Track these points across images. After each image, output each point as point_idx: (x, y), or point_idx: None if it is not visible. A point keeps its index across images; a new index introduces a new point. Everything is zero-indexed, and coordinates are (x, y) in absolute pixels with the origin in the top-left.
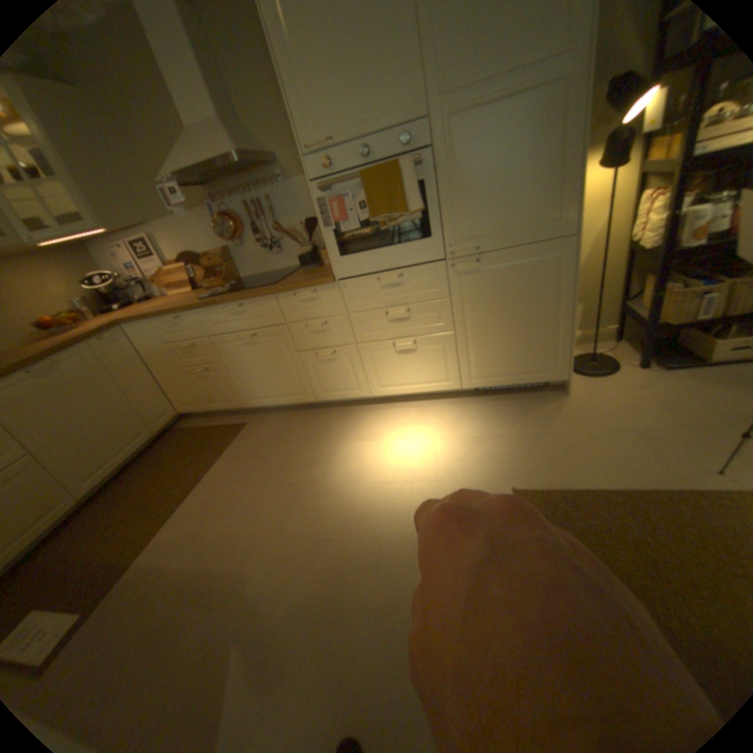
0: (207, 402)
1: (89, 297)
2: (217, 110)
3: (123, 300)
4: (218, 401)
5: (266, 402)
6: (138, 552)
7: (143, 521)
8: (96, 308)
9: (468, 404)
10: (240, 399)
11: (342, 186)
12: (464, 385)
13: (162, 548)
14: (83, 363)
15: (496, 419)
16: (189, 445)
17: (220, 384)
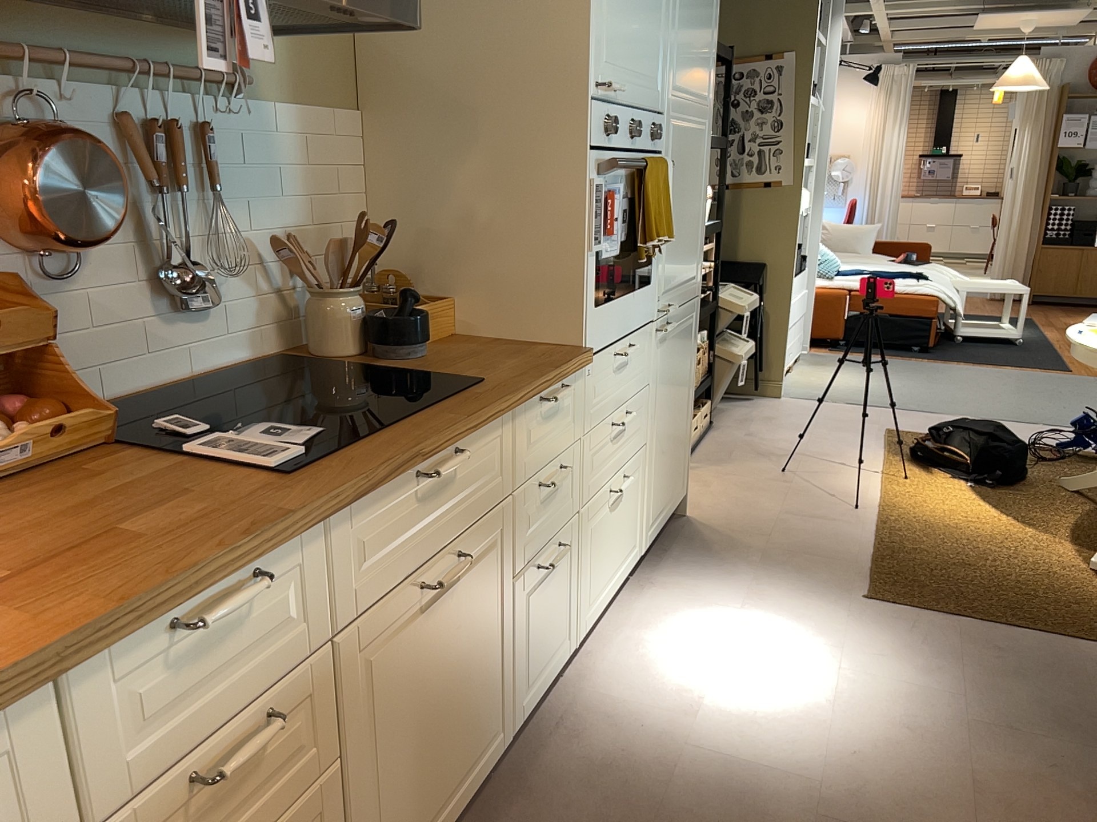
0: None
1: None
2: None
3: None
4: None
5: None
6: None
7: None
8: None
9: (651, 579)
10: None
11: (613, 177)
12: (643, 546)
13: None
14: None
15: (710, 571)
16: None
17: None
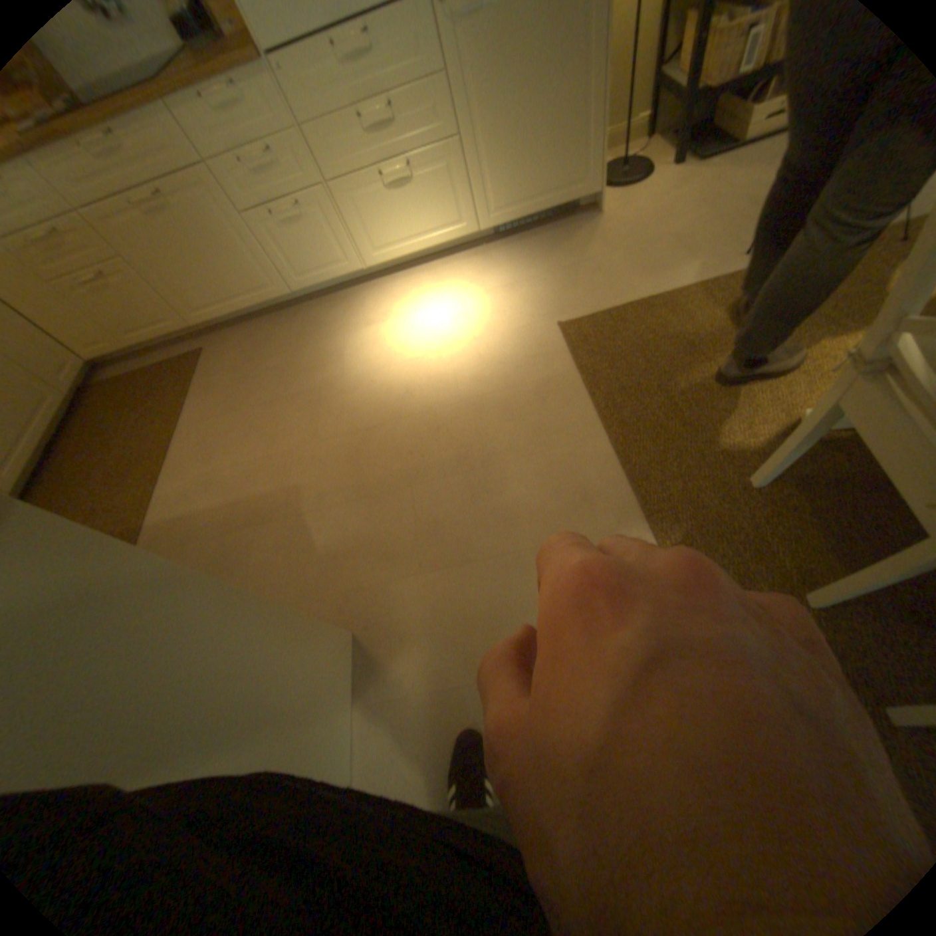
0: (124, 334)
1: None
2: None
3: None
4: (141, 328)
5: (217, 312)
6: (142, 514)
7: (125, 487)
8: None
9: (489, 250)
10: (175, 316)
11: None
12: (480, 223)
13: (172, 500)
14: None
15: (525, 259)
16: (130, 397)
17: (131, 297)
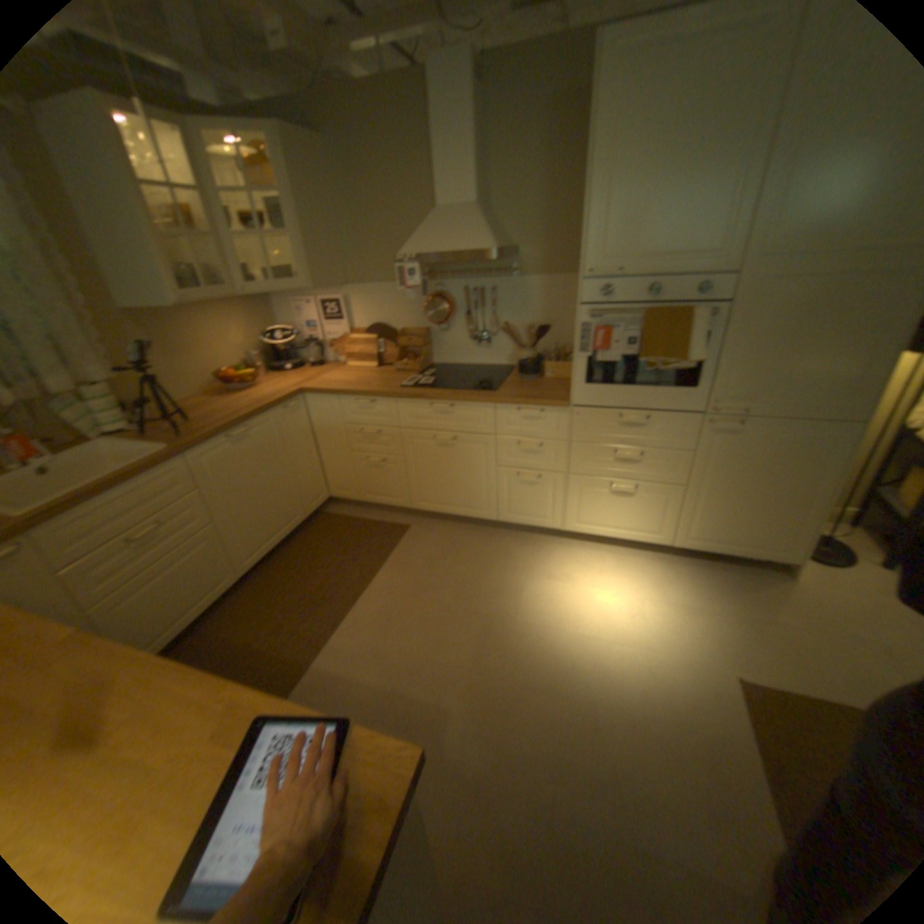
0: (369, 492)
1: (261, 349)
2: (478, 197)
3: (294, 358)
4: (382, 494)
5: (438, 508)
6: (316, 652)
7: (313, 617)
8: (265, 362)
9: (675, 564)
10: (409, 498)
11: (614, 318)
12: (676, 542)
13: (342, 654)
14: (269, 432)
15: (710, 591)
16: (347, 537)
17: (392, 477)
